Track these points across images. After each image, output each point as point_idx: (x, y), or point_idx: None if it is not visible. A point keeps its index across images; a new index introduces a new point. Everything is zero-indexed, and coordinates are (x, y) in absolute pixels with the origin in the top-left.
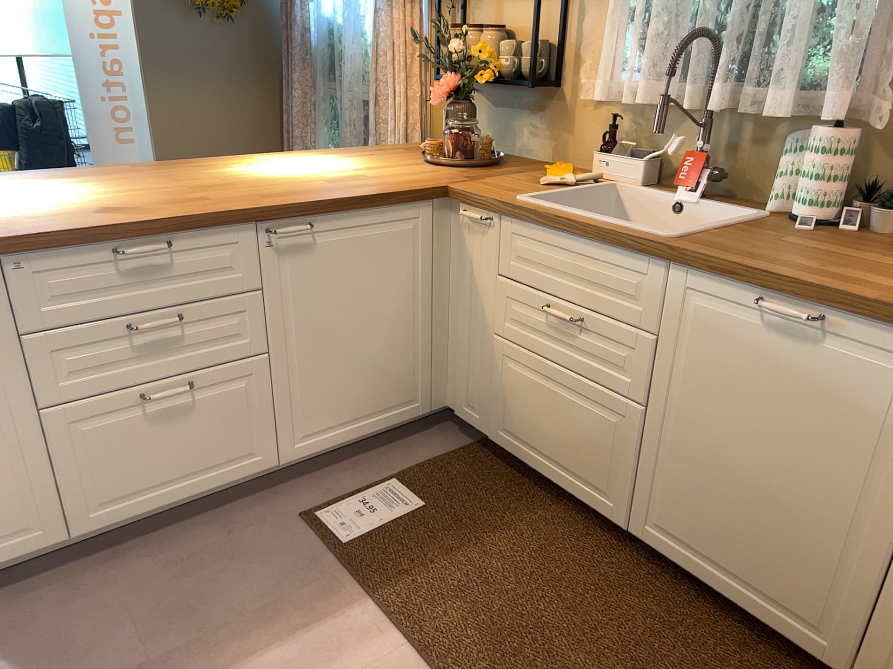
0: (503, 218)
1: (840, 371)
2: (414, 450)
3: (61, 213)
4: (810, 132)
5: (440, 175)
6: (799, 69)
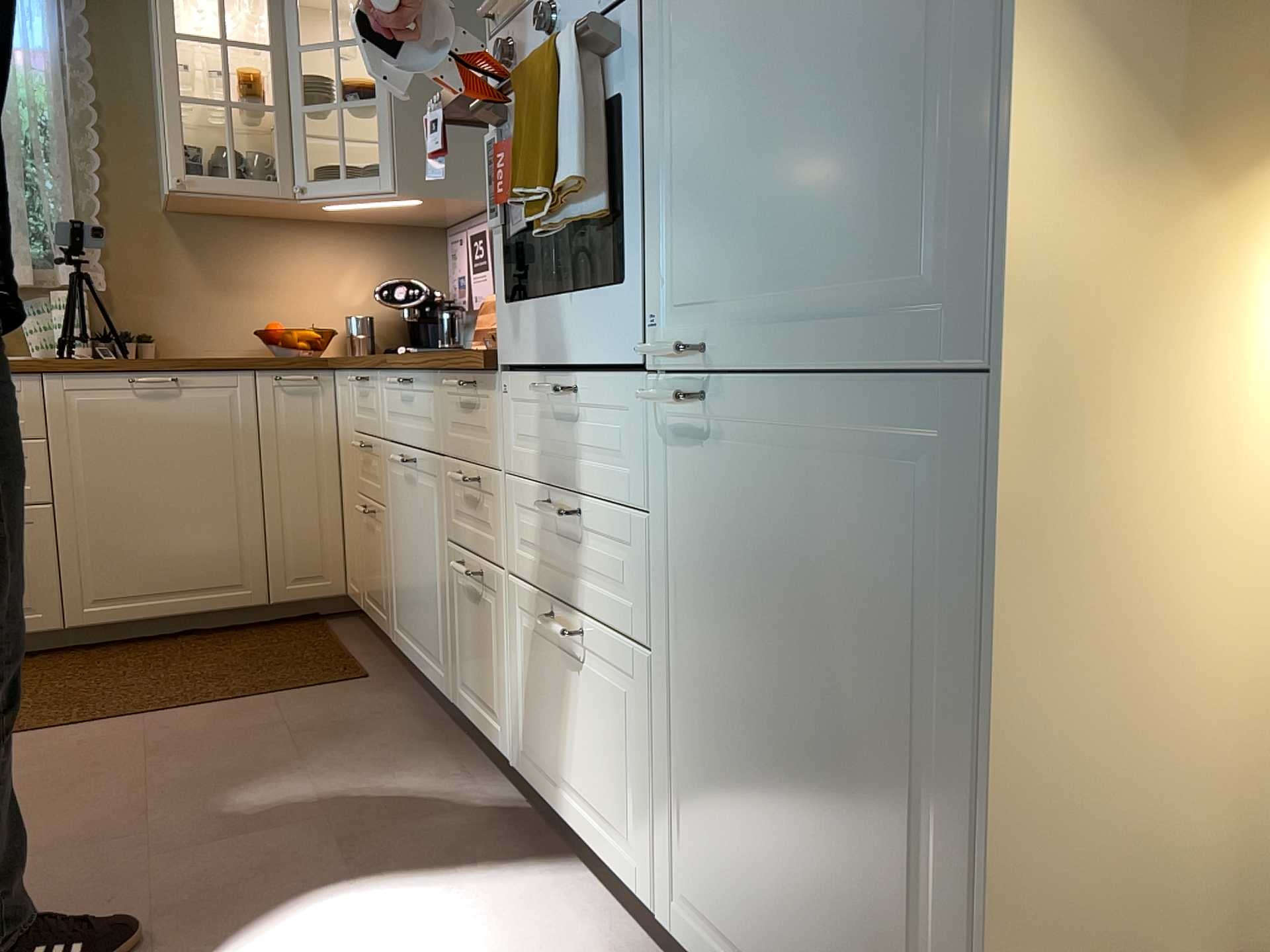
0: None
1: (196, 407)
2: None
3: None
4: (52, 294)
5: None
6: (28, 249)
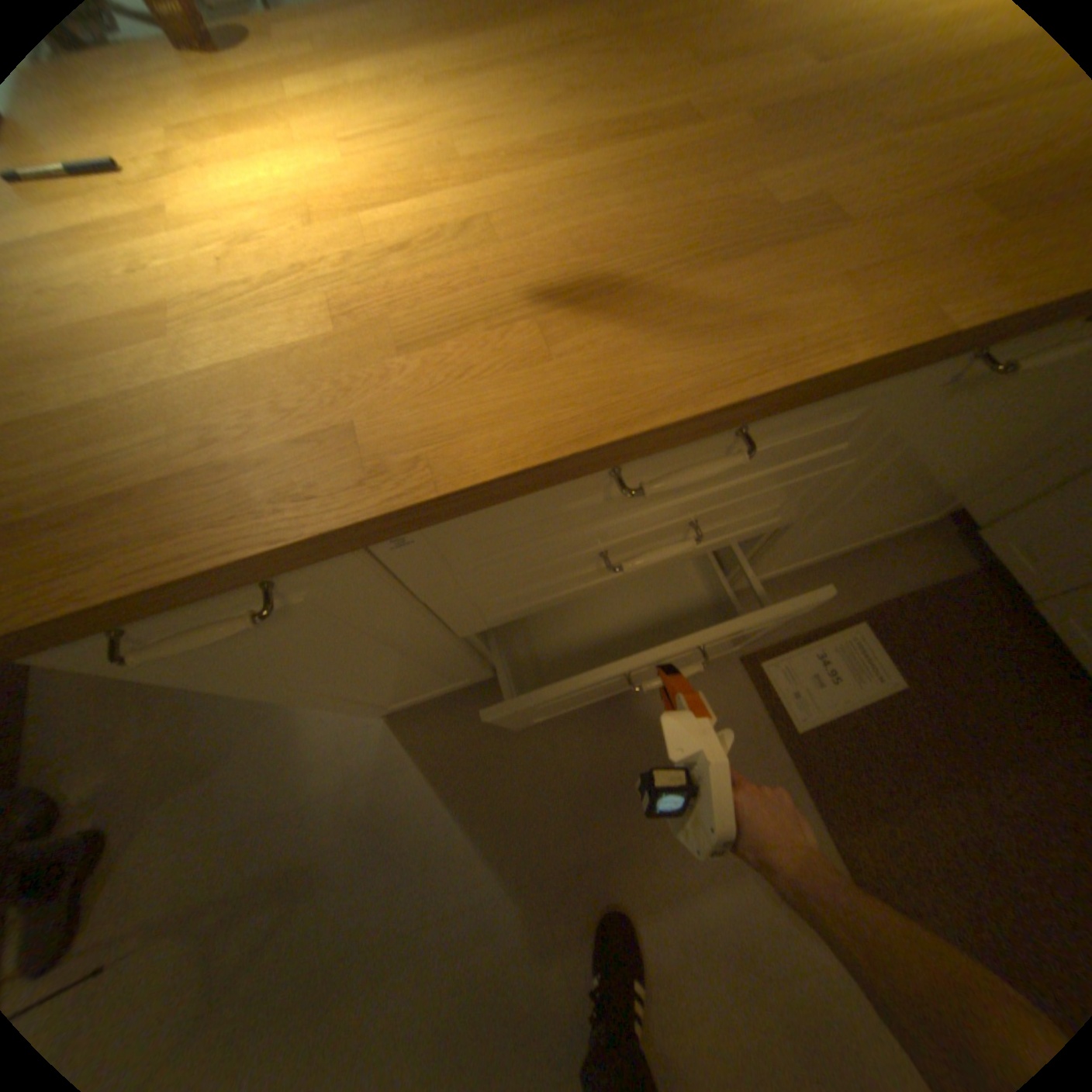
0: None
1: None
2: (894, 565)
3: (468, 295)
4: None
5: None
6: None
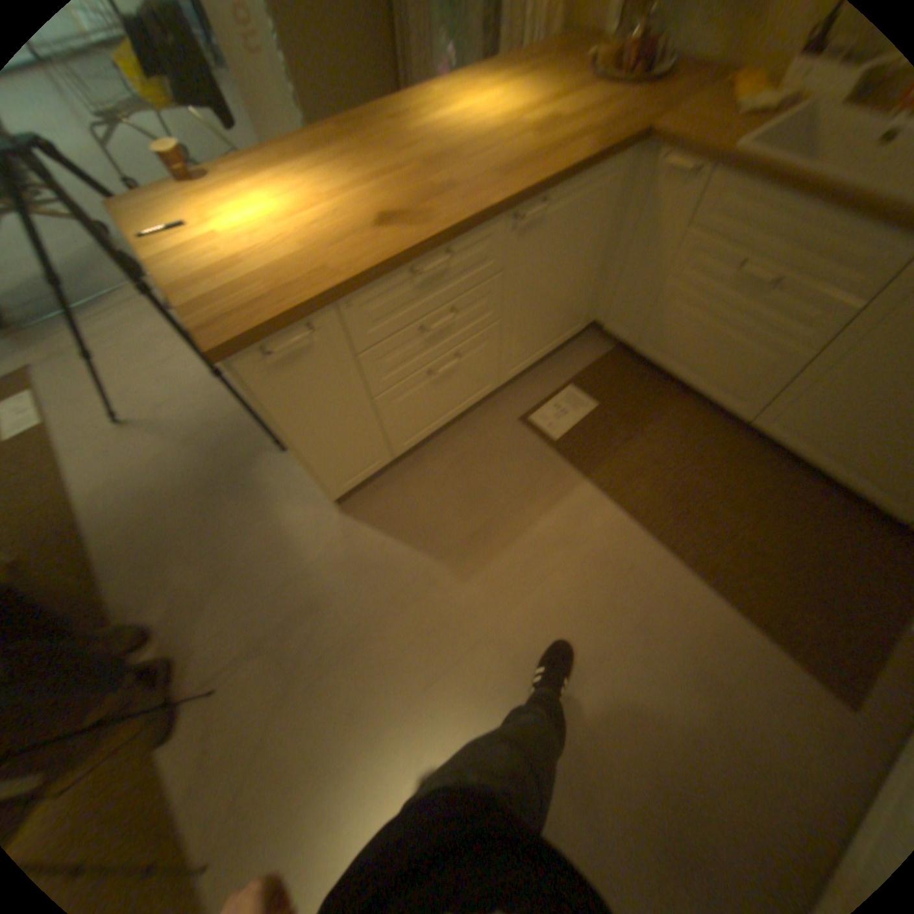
0: (715, 171)
1: None
2: (573, 359)
3: (343, 231)
4: None
5: (628, 105)
6: None
